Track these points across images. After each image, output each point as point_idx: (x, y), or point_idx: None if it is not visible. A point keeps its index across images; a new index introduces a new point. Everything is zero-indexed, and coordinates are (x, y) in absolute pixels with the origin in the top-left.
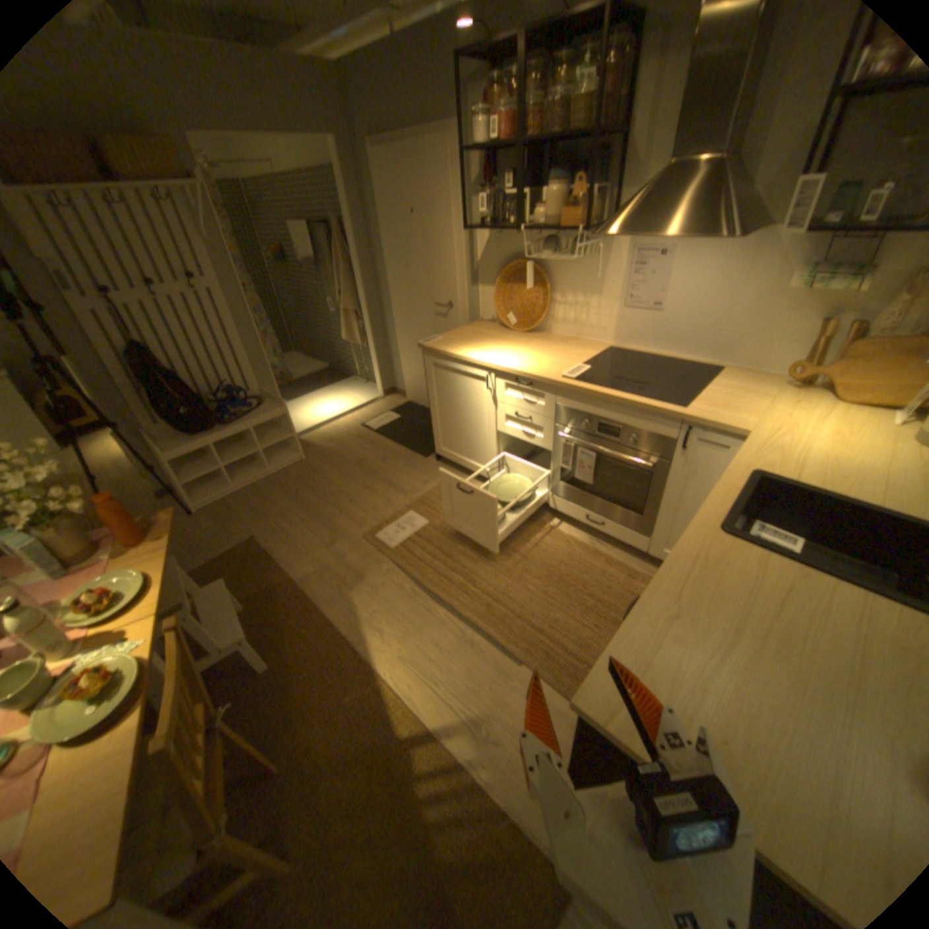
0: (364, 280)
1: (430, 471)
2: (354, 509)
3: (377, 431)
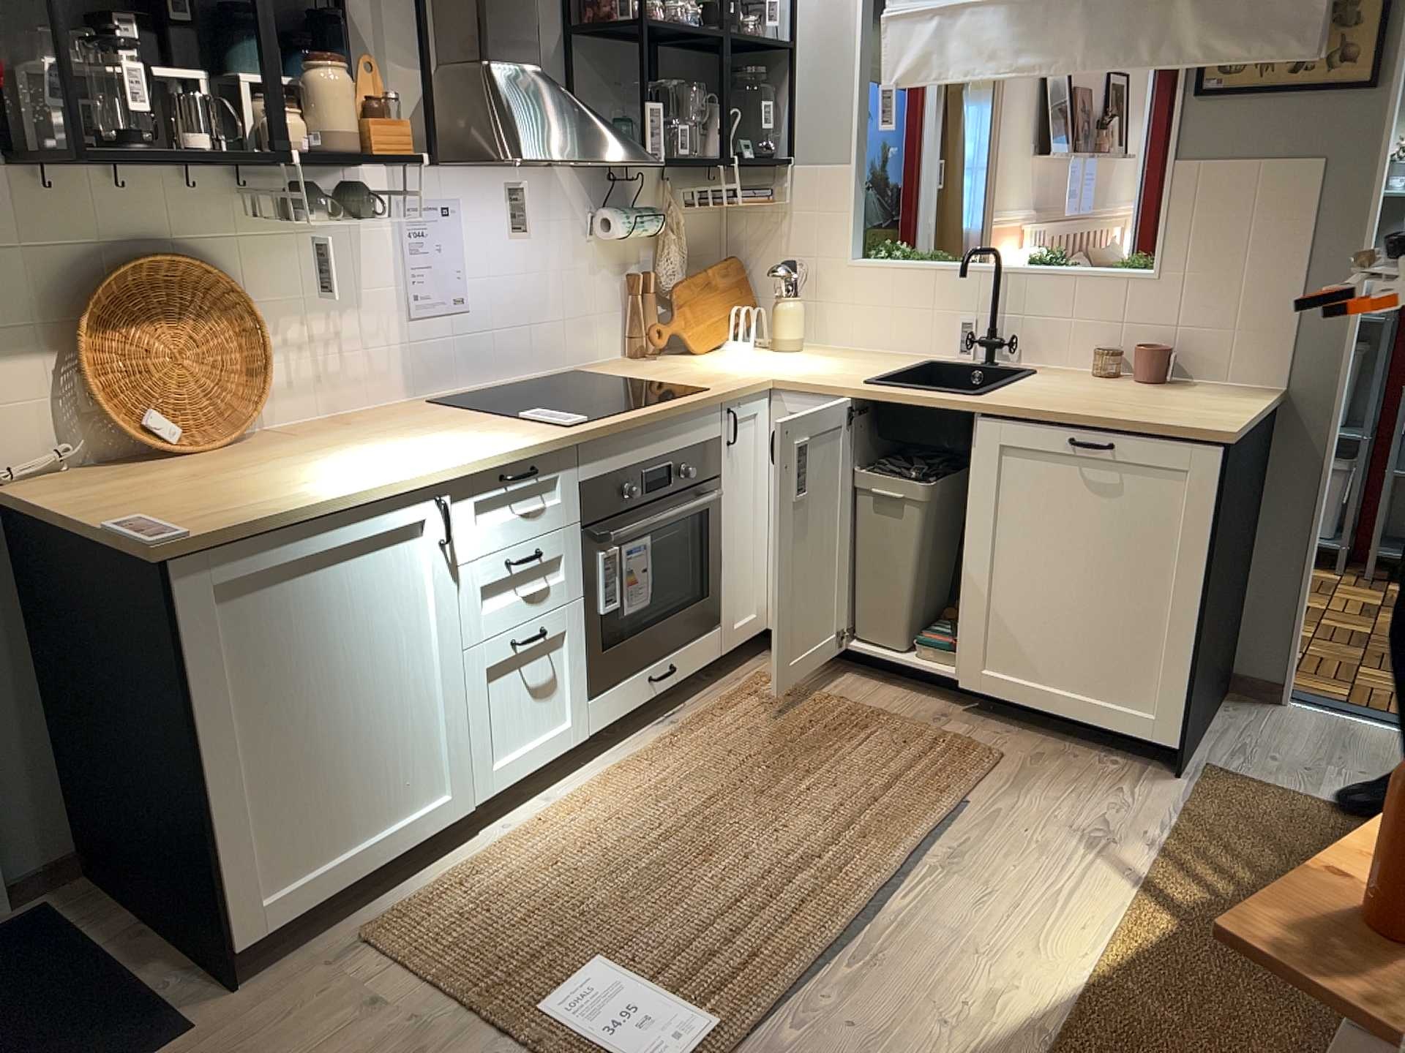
0: None
1: (306, 1002)
2: None
3: None
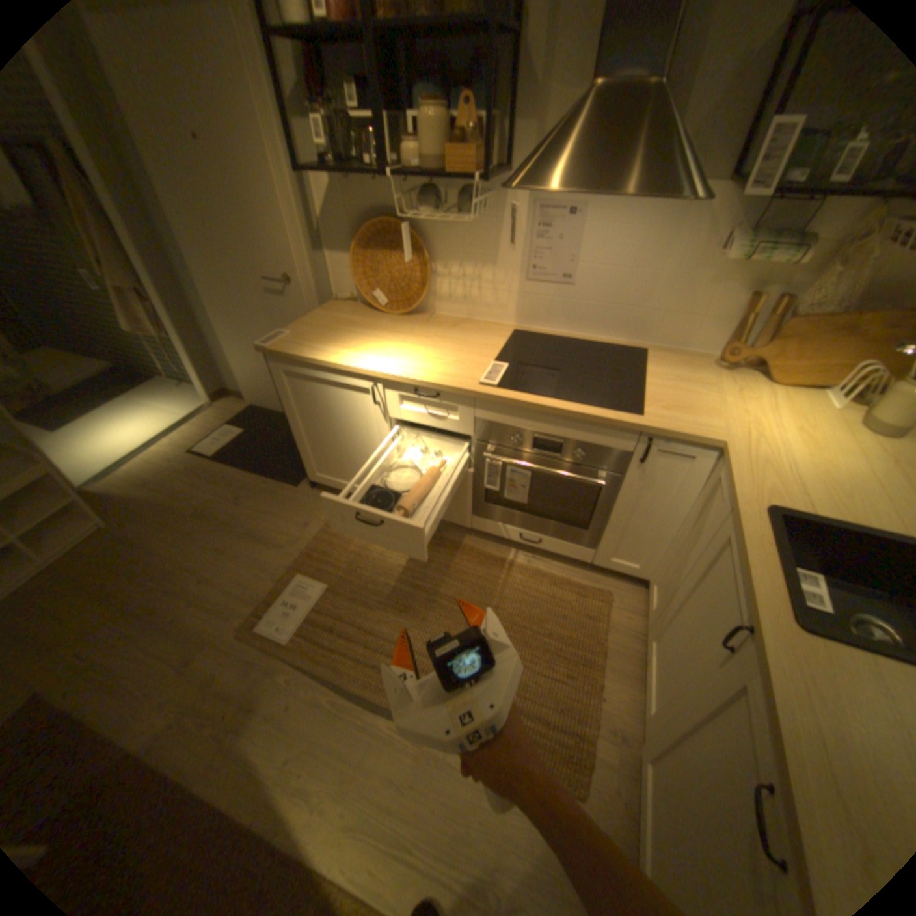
0: (135, 242)
1: (306, 507)
2: (209, 595)
3: (213, 458)
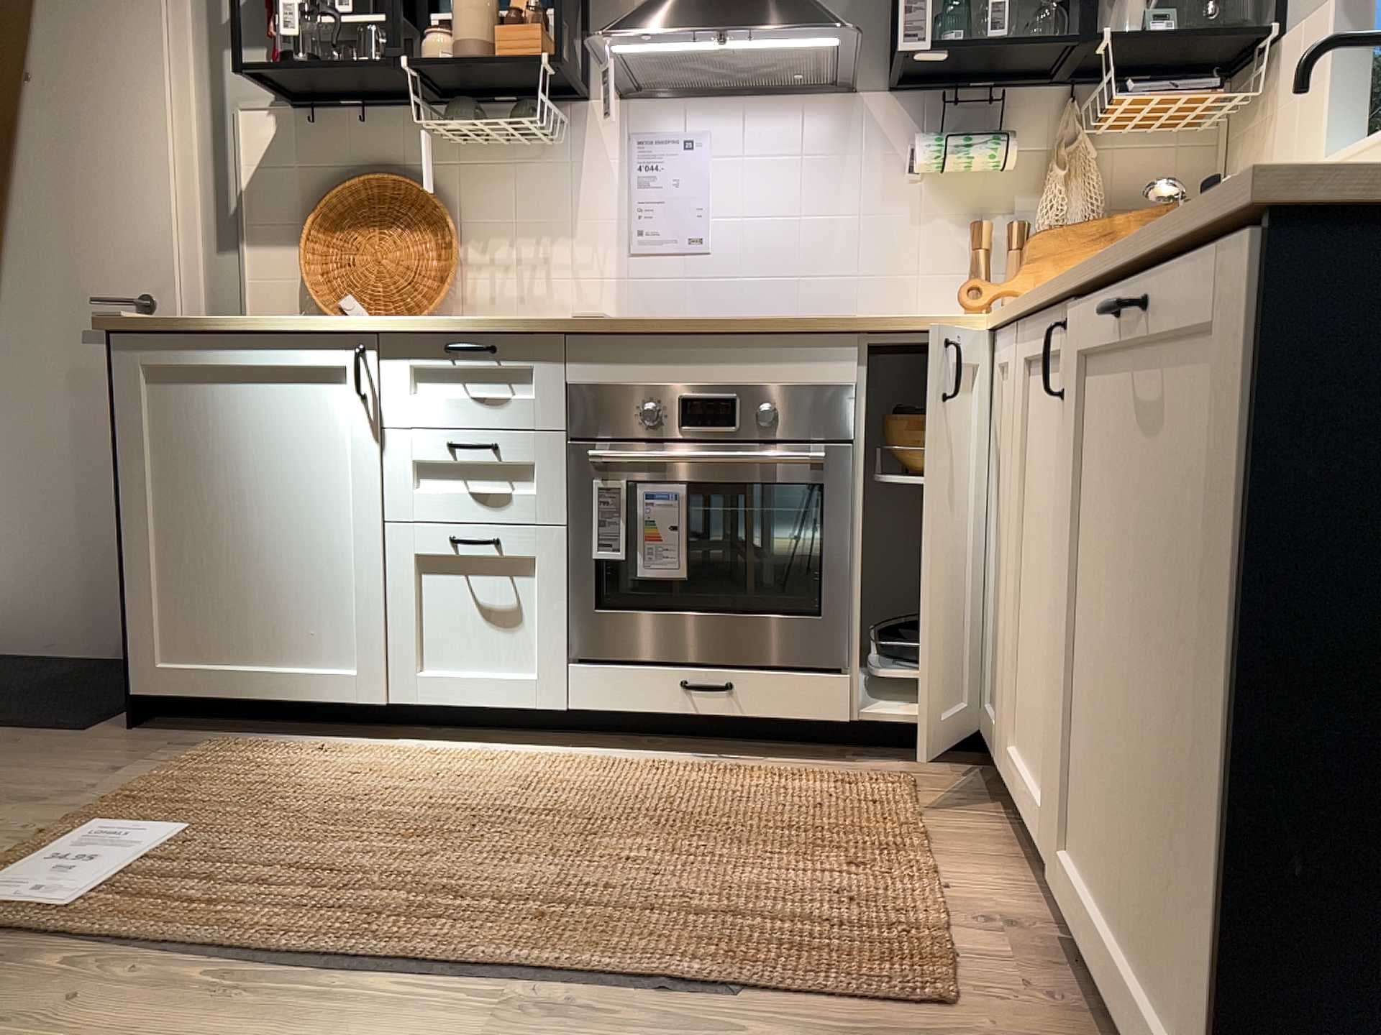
0: None
1: (118, 751)
2: None
3: None
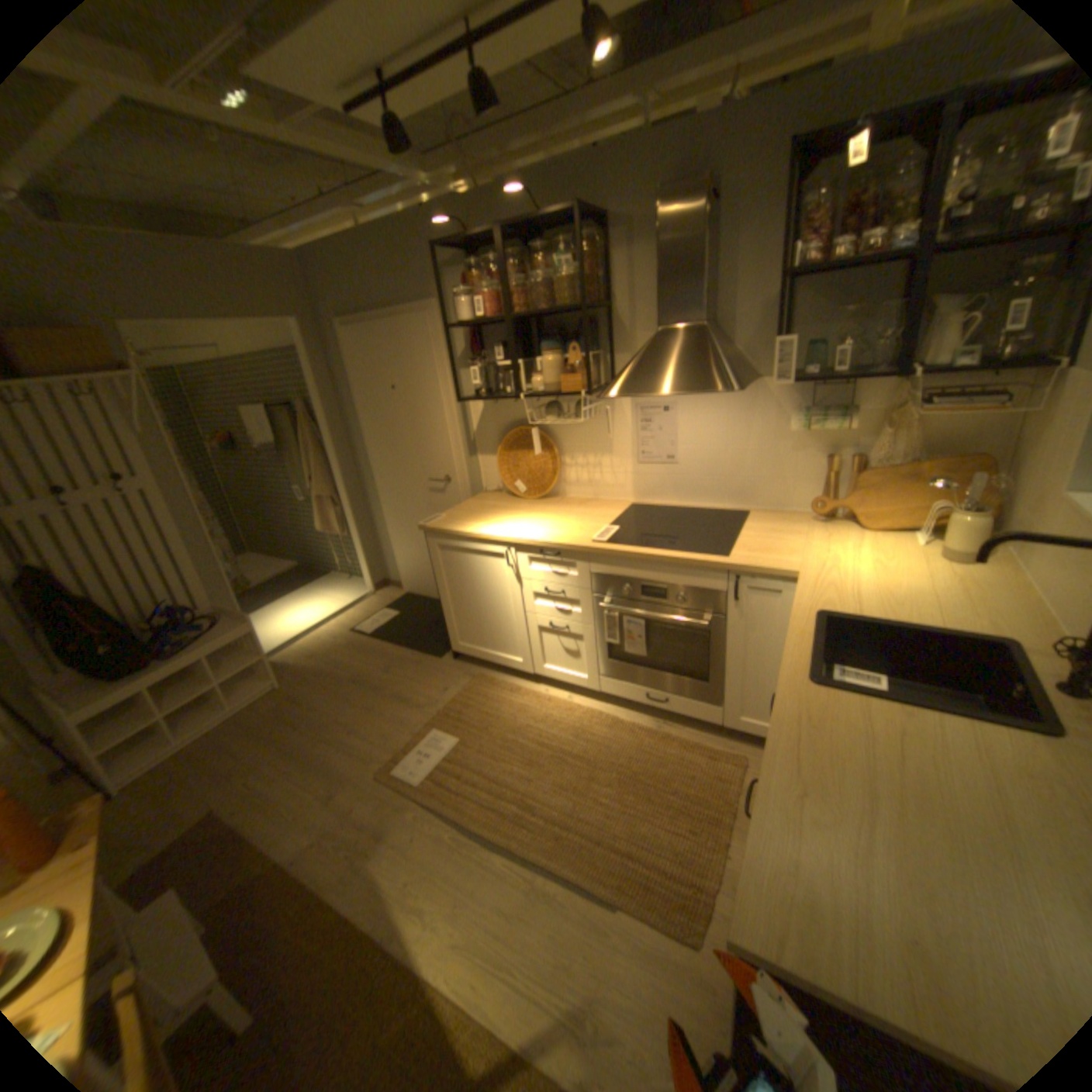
0: (339, 462)
1: (447, 675)
2: (356, 744)
3: (371, 635)
